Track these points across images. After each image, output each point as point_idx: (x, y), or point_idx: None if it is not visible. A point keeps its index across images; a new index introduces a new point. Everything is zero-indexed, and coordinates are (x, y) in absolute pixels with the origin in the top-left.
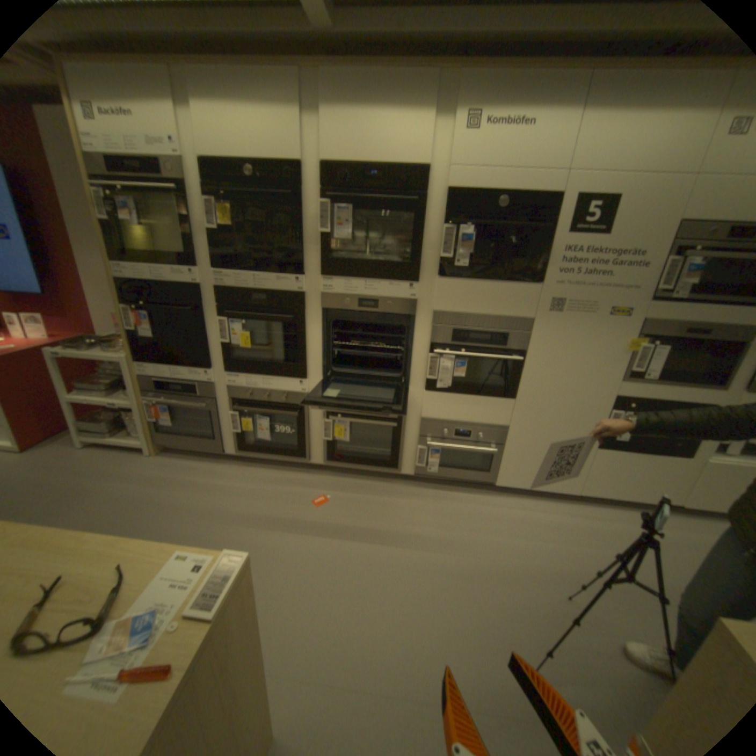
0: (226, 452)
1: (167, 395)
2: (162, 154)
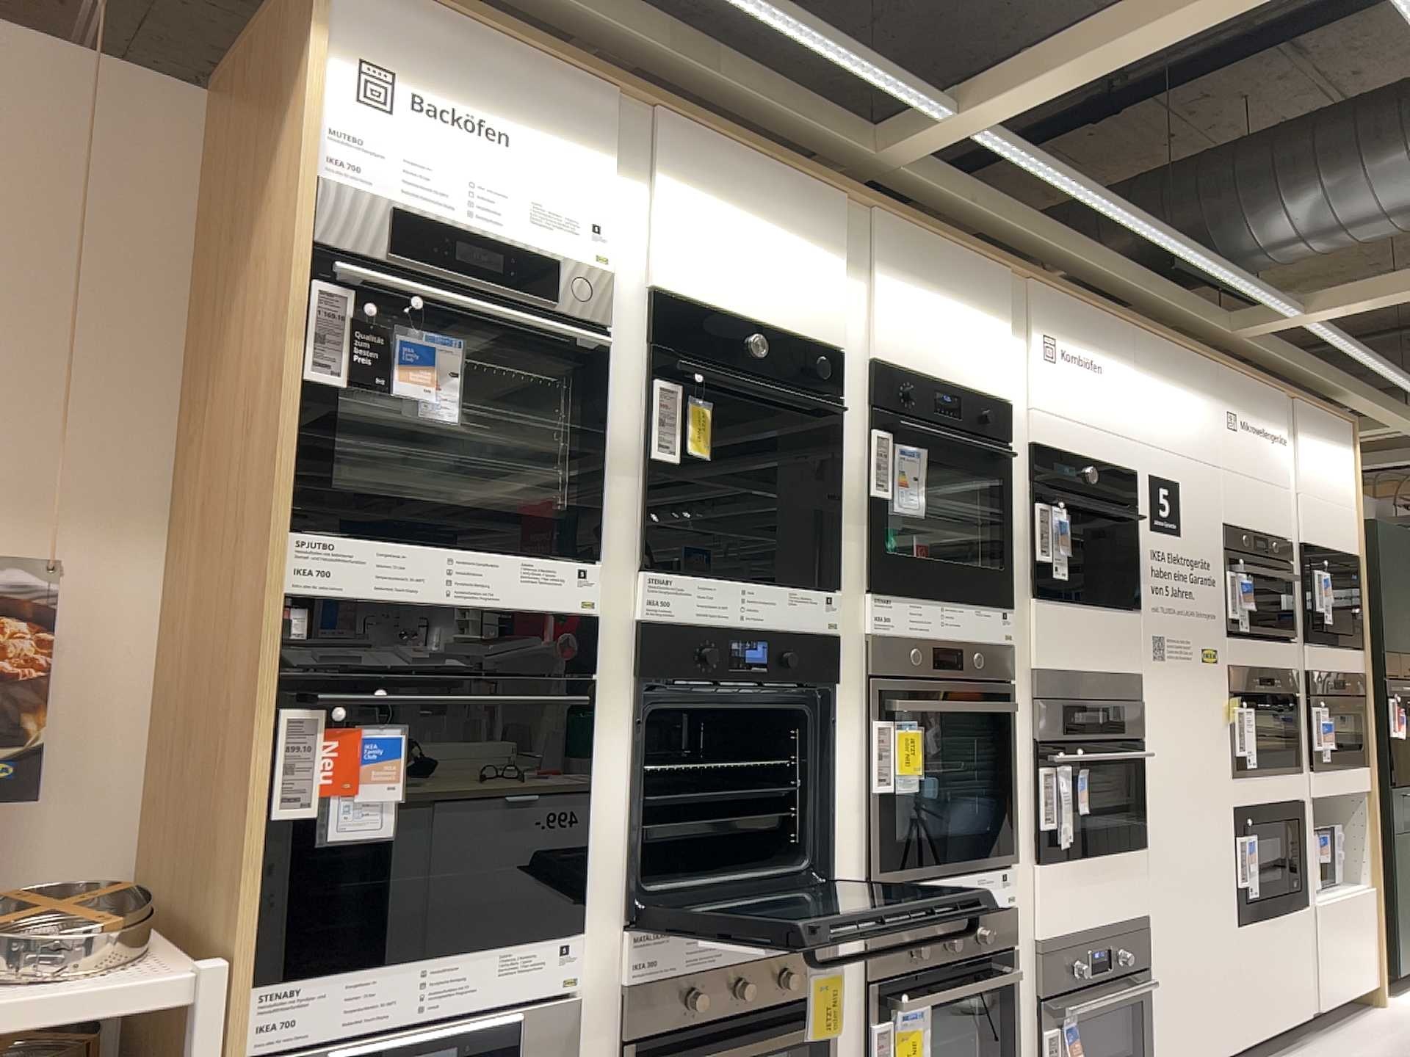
0: None
1: None
2: (579, 266)
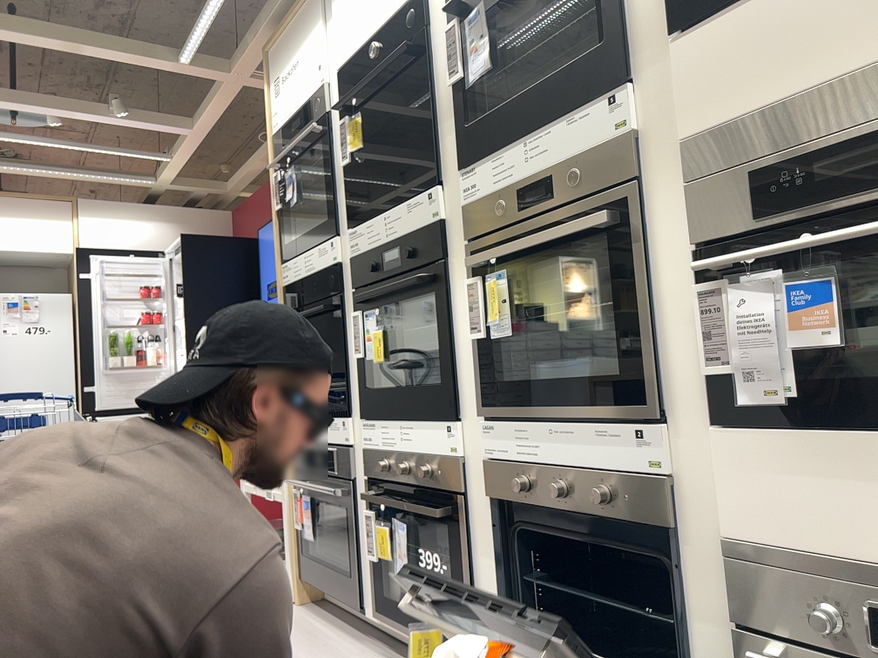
0: (367, 611)
1: (314, 475)
2: (314, 91)
